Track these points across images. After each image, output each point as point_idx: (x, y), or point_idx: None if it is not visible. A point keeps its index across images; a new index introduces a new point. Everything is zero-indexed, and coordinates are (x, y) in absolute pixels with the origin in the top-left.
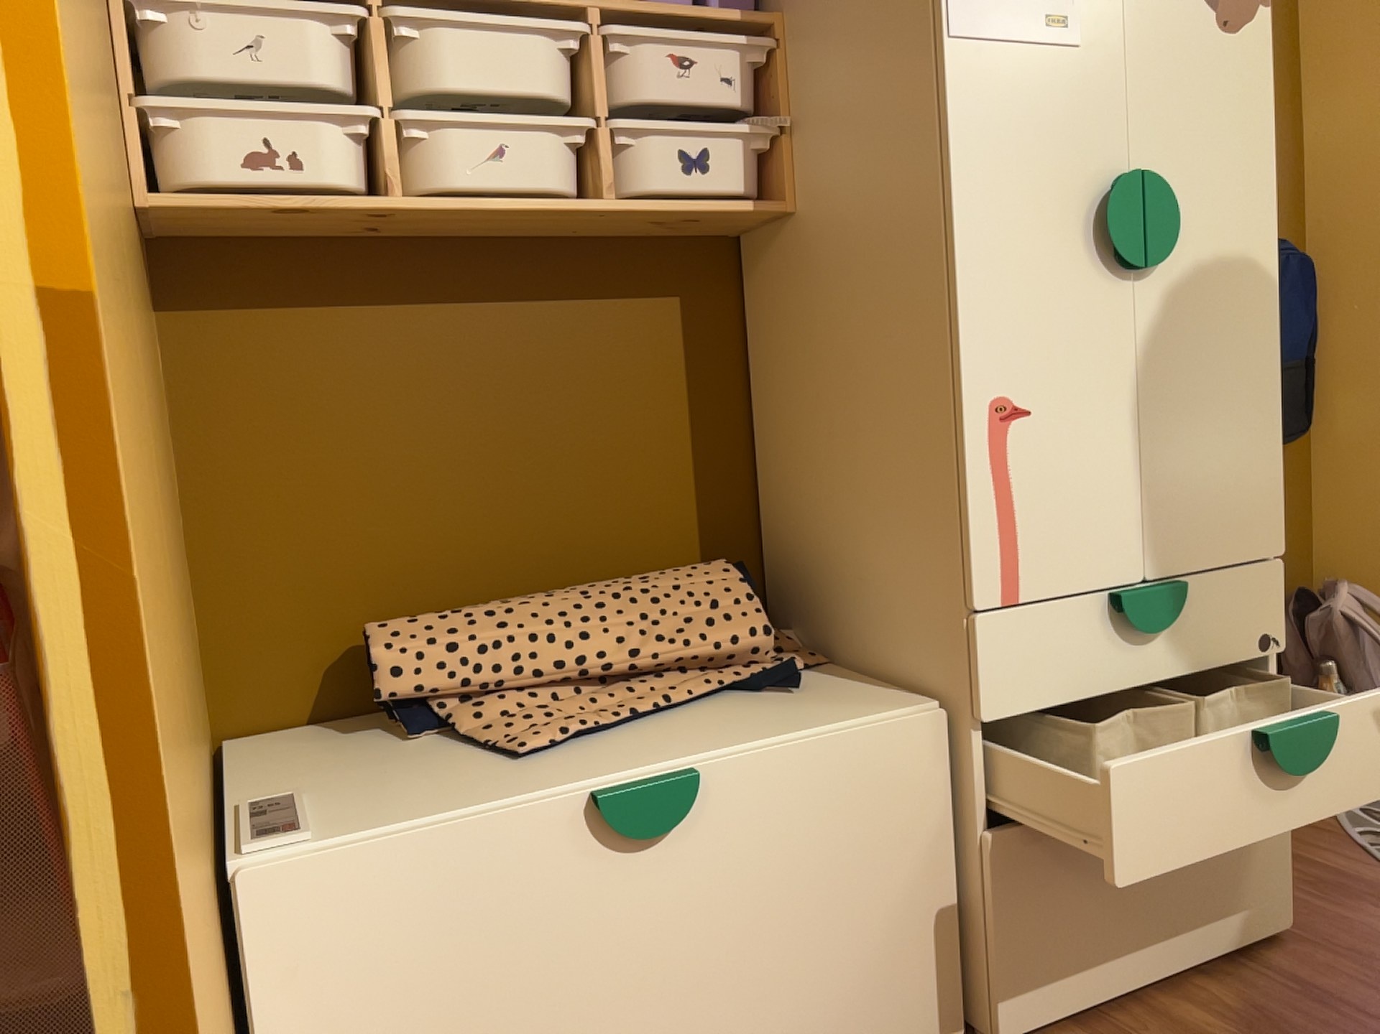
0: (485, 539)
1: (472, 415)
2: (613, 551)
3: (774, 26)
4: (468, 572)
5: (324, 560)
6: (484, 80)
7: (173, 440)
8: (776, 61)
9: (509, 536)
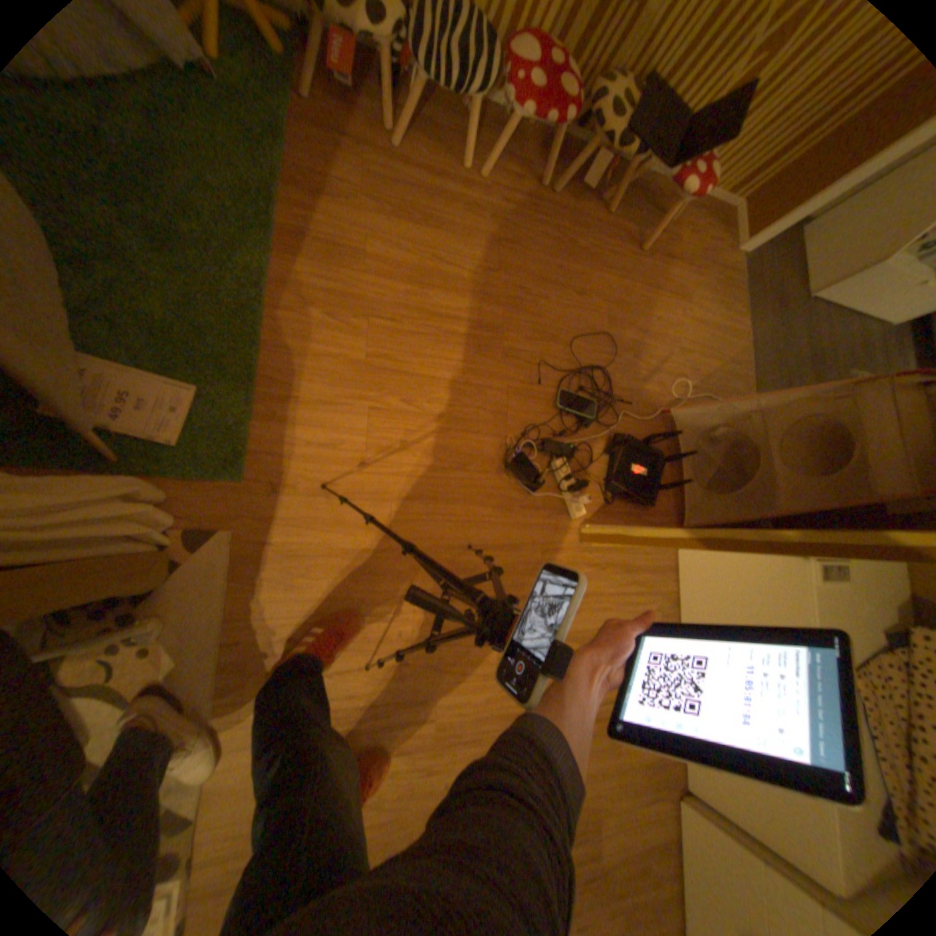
0: None
1: None
2: None
3: None
4: None
5: None
6: None
7: None
8: None
9: None
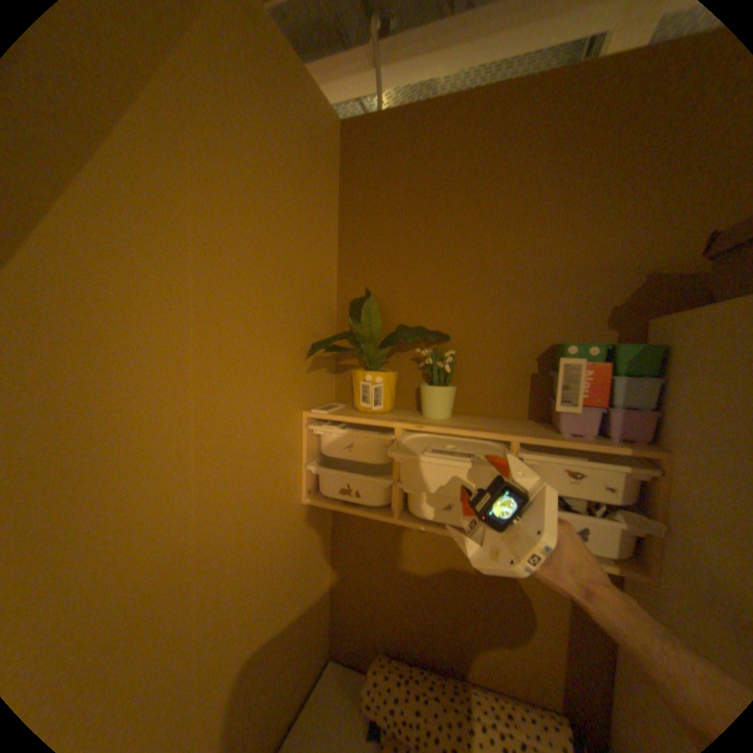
0: (439, 635)
1: (442, 580)
2: (505, 672)
3: (664, 461)
4: (429, 645)
5: (373, 612)
6: (446, 470)
7: (328, 552)
8: (661, 484)
9: (451, 638)
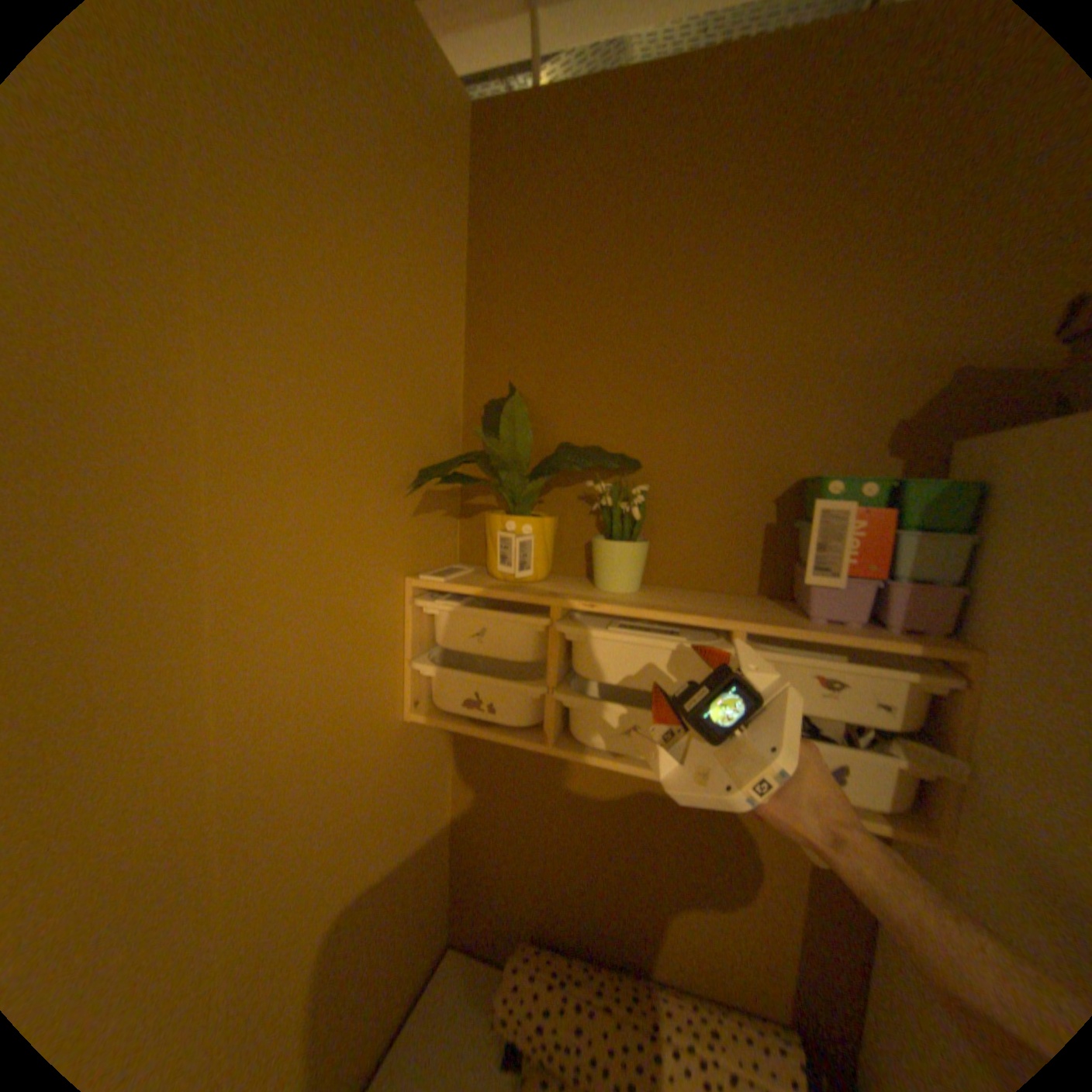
0: (613, 912)
1: (619, 833)
2: (709, 966)
3: (971, 665)
4: (598, 927)
5: (515, 879)
6: (630, 673)
7: (448, 791)
8: (965, 700)
9: (630, 918)
